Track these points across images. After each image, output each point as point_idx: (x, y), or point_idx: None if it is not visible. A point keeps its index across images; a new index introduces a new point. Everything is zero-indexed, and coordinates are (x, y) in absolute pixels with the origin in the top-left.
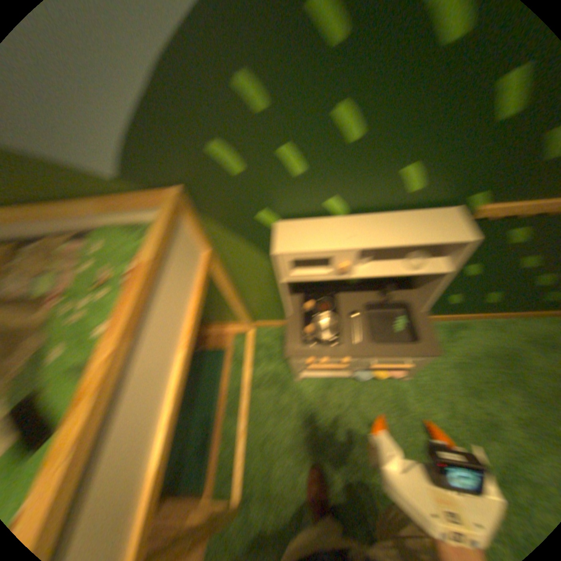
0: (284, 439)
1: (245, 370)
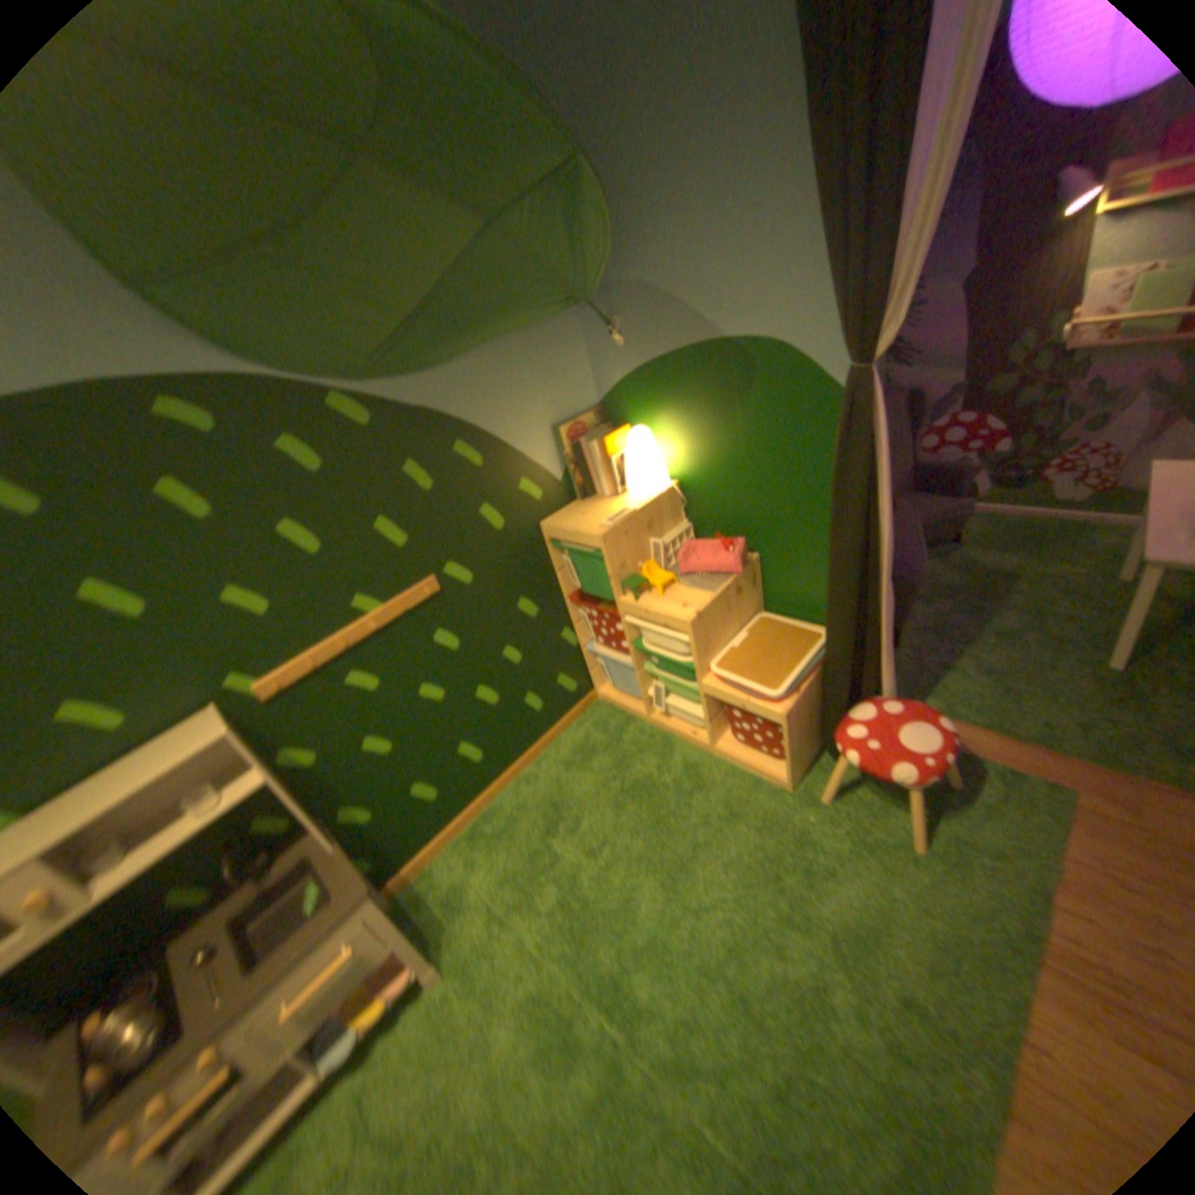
0: None
1: None
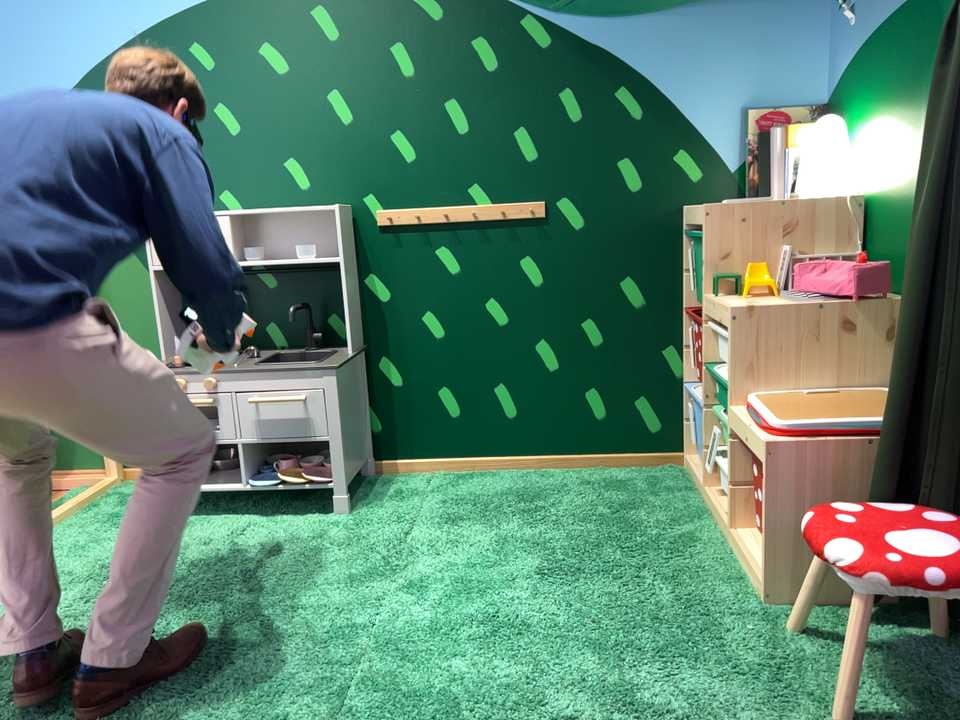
0: (71, 565)
1: (67, 504)
